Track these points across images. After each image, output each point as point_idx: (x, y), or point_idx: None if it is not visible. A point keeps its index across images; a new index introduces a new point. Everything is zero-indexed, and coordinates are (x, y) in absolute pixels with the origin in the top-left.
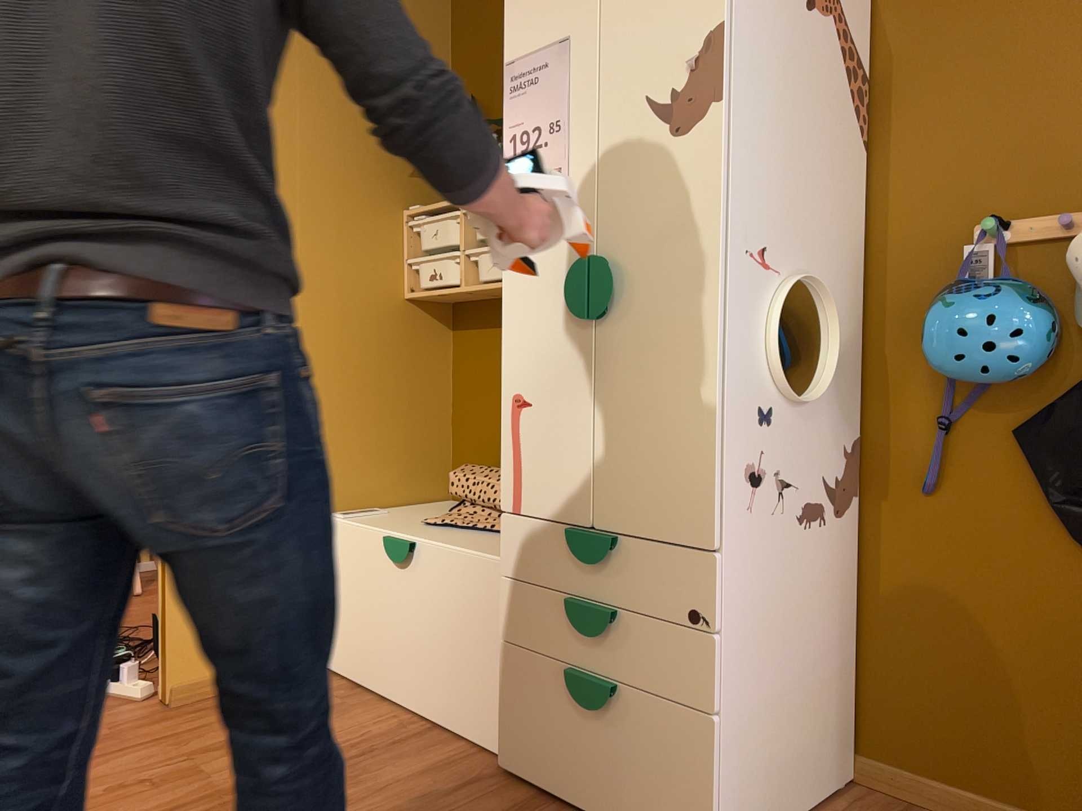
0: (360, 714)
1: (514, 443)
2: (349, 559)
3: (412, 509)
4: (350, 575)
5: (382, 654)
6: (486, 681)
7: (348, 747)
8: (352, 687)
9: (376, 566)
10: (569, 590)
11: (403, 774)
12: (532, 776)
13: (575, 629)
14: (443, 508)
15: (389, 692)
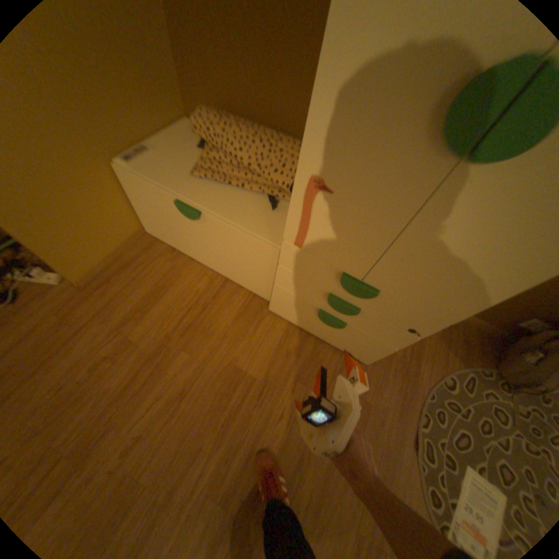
0: (188, 275)
1: (304, 210)
2: (148, 198)
3: (169, 142)
4: (151, 206)
5: (188, 246)
6: (258, 280)
7: (195, 304)
8: (173, 250)
9: (172, 210)
10: (330, 291)
11: (229, 320)
12: (287, 318)
13: (331, 306)
14: (187, 135)
15: (196, 259)
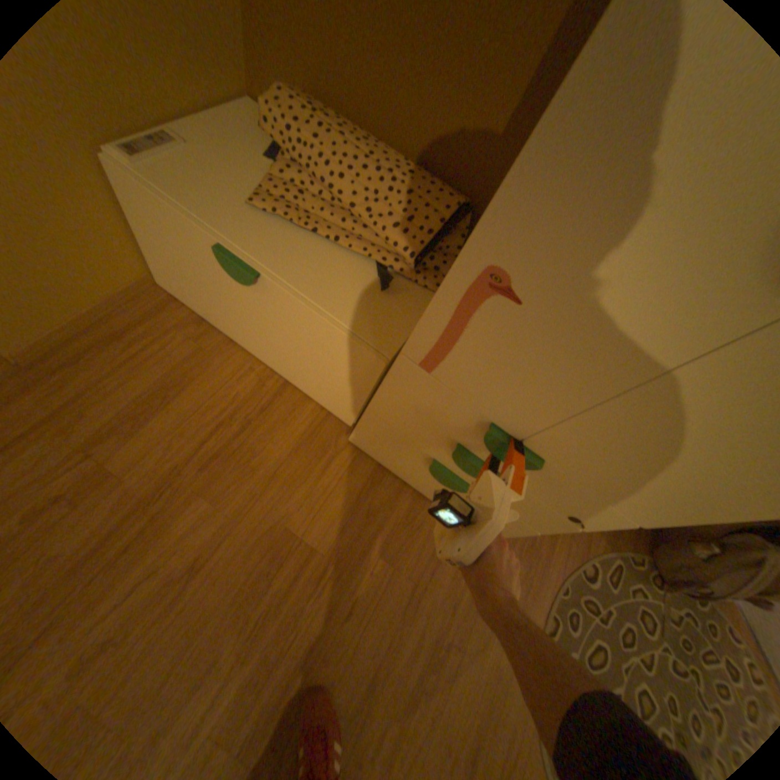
0: (222, 366)
1: (458, 317)
2: (164, 228)
3: (214, 132)
4: (169, 242)
5: (228, 320)
6: (340, 394)
7: (229, 418)
8: (200, 321)
9: (206, 258)
10: (461, 441)
11: (283, 451)
12: (376, 458)
13: (456, 463)
14: (248, 126)
15: (240, 342)
